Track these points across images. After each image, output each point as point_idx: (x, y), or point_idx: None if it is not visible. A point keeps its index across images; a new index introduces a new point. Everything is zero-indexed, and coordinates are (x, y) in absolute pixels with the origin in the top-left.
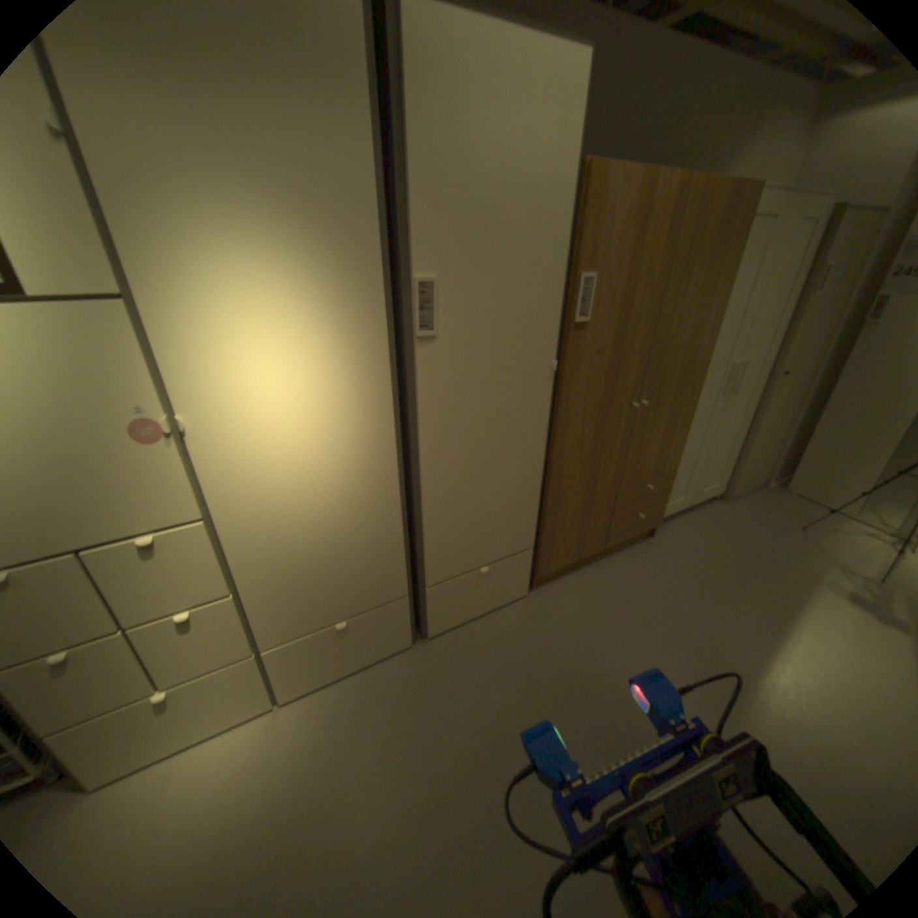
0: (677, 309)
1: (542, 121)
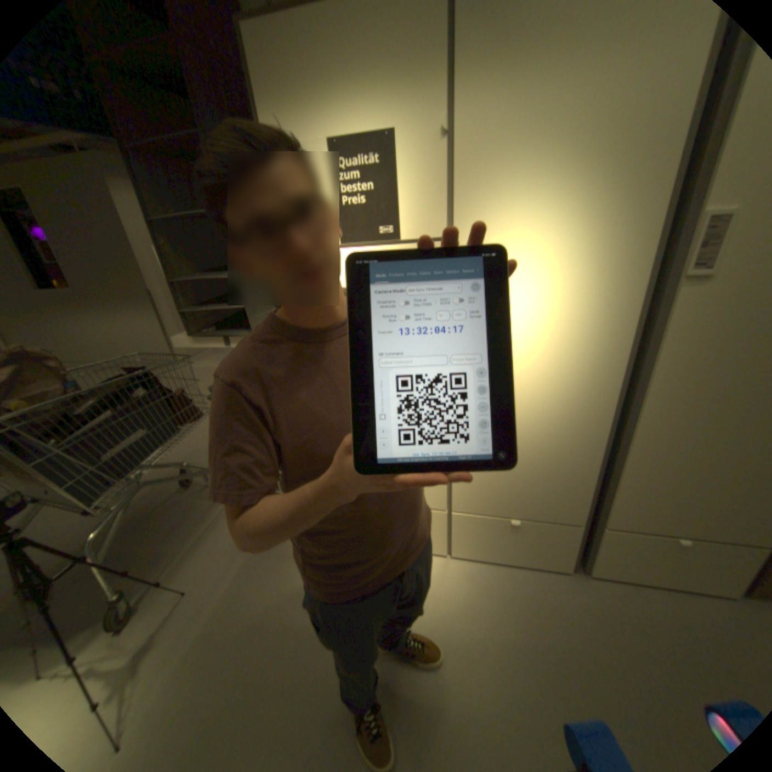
0: None
1: None
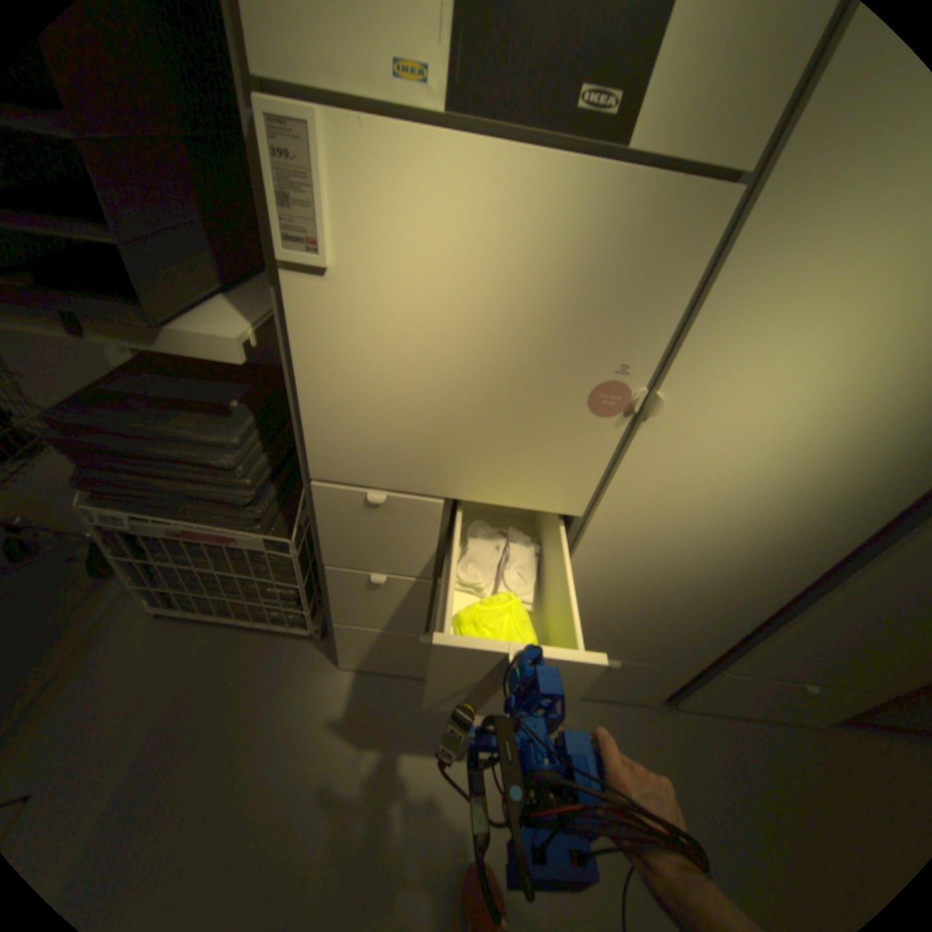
0: None
1: None
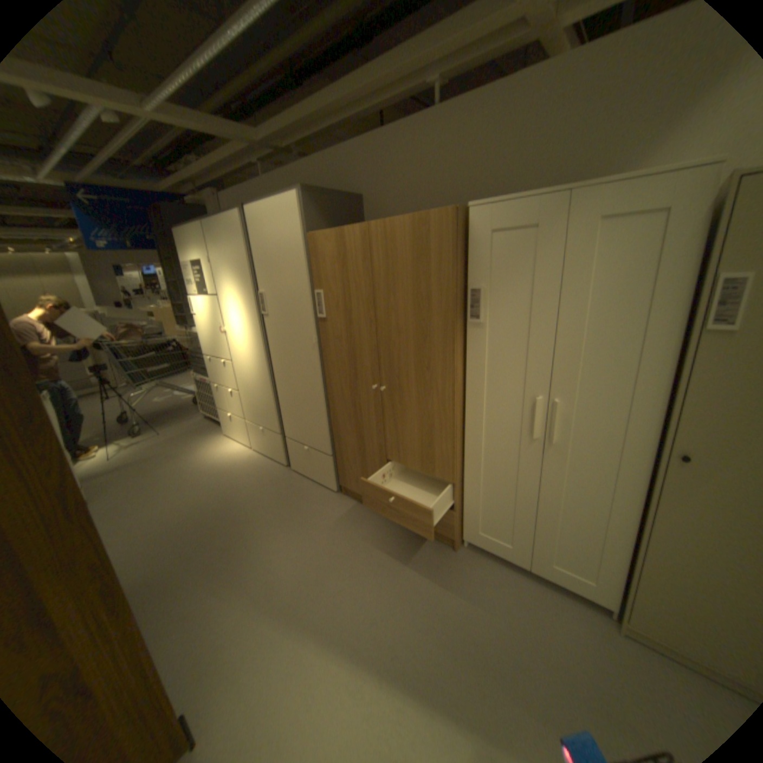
0: (393, 318)
1: (284, 226)
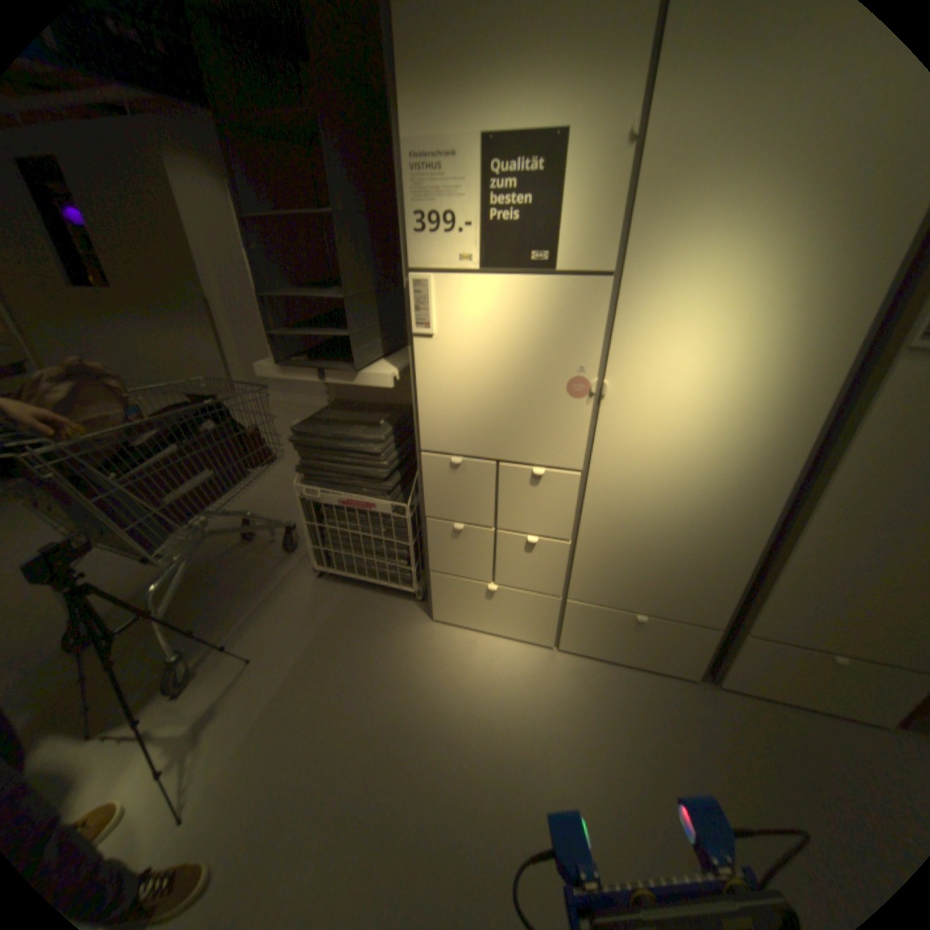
0: None
1: None
